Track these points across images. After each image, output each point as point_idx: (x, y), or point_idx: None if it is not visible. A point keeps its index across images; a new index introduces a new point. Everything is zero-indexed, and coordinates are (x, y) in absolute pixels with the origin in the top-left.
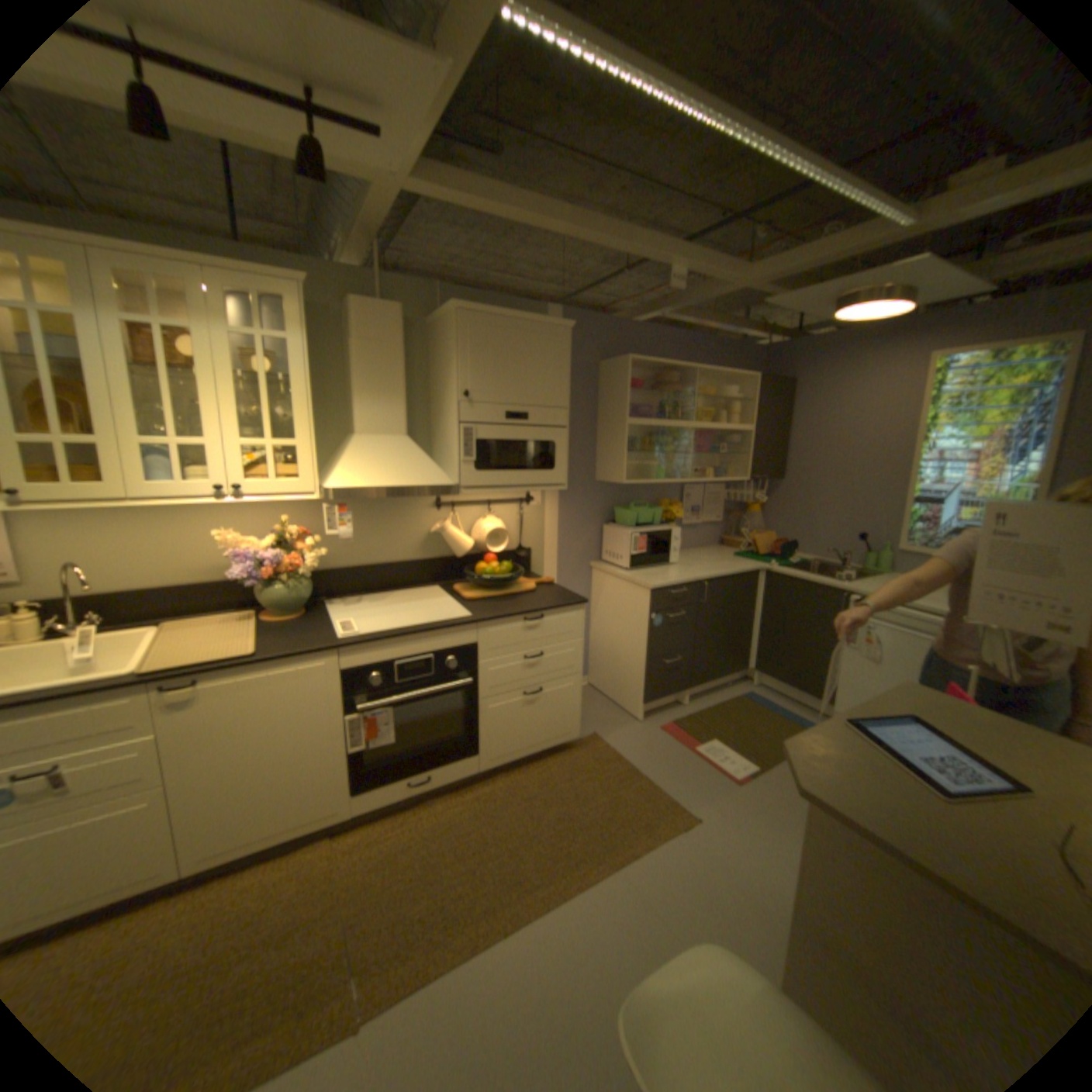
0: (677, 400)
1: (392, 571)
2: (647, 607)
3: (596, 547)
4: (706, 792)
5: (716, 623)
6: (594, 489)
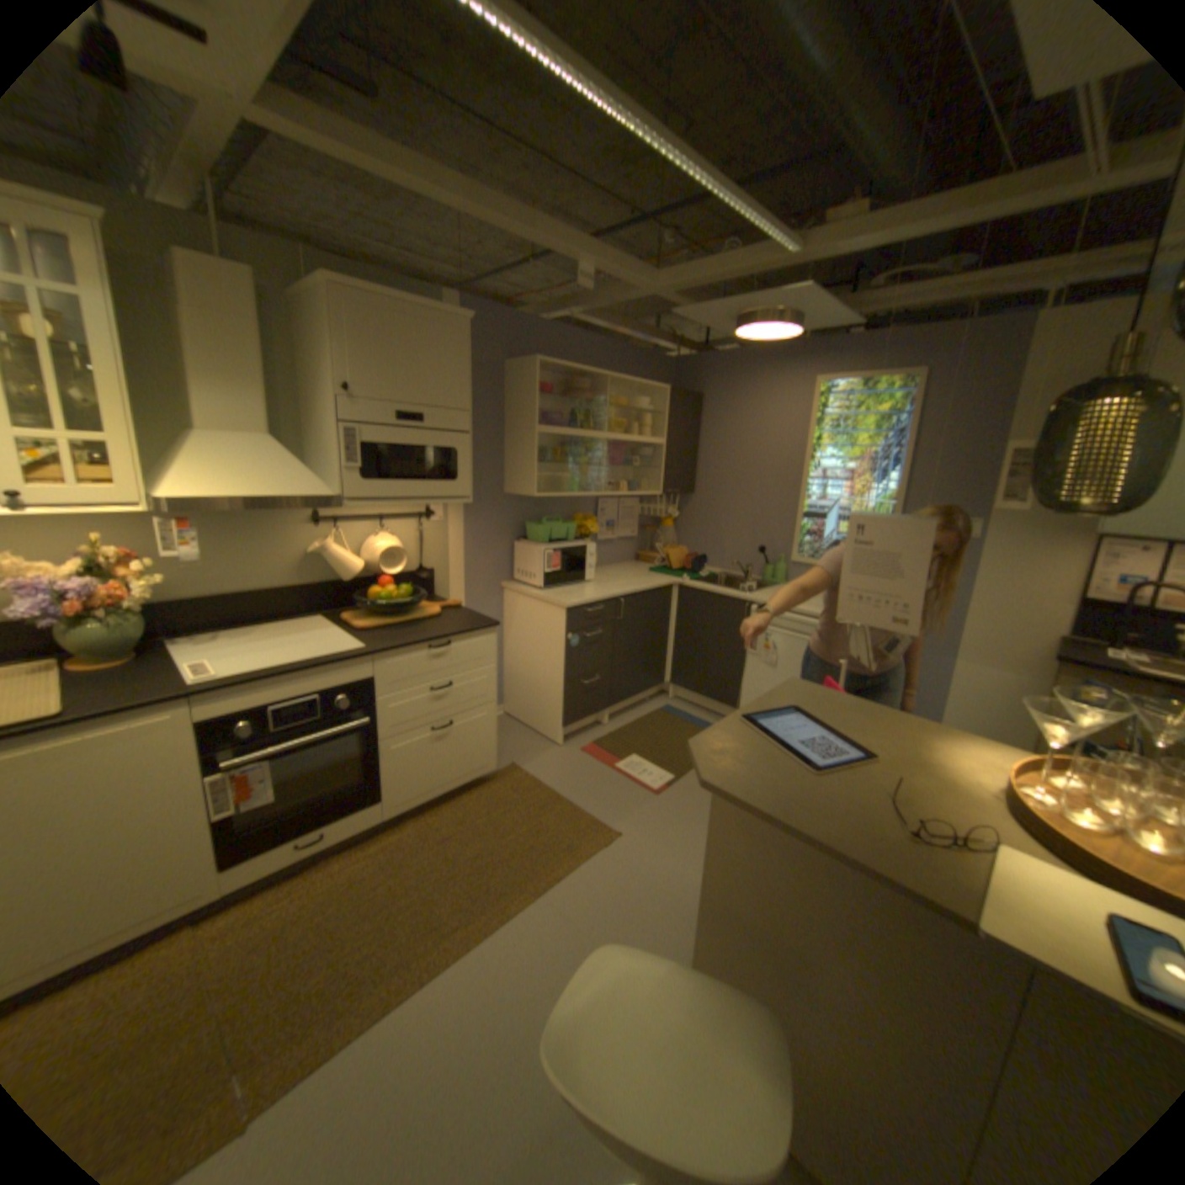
0: (589, 409)
1: (260, 601)
2: (563, 627)
3: (508, 567)
4: (626, 805)
5: (632, 640)
6: (504, 503)
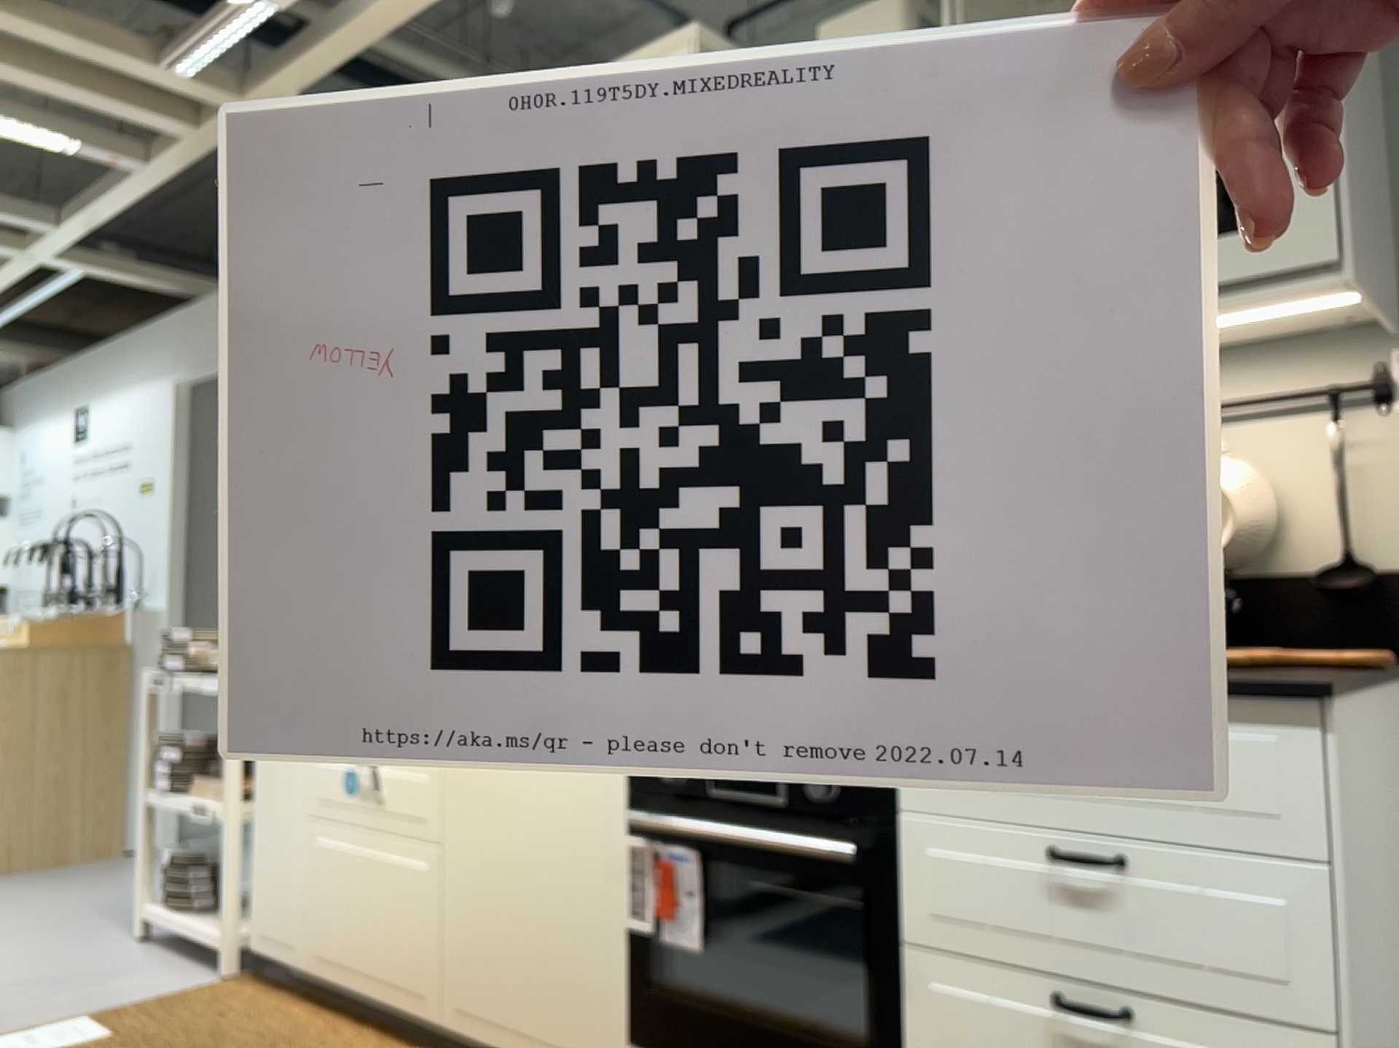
0: None
1: None
2: None
3: None
4: None
5: None
6: None
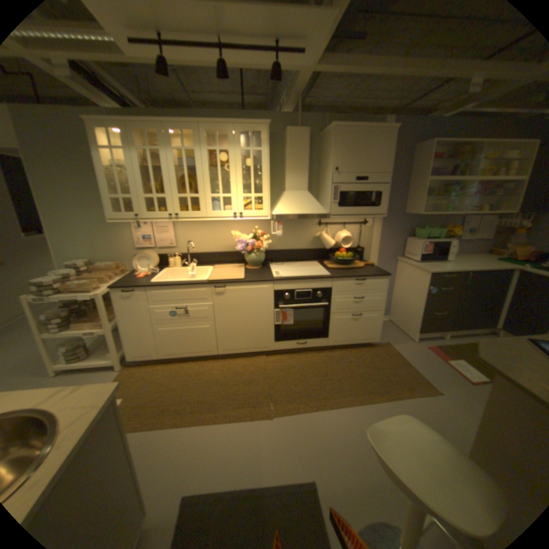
0: (468, 163)
1: (297, 253)
2: (428, 282)
3: (402, 249)
4: (451, 383)
5: (476, 297)
6: (405, 217)
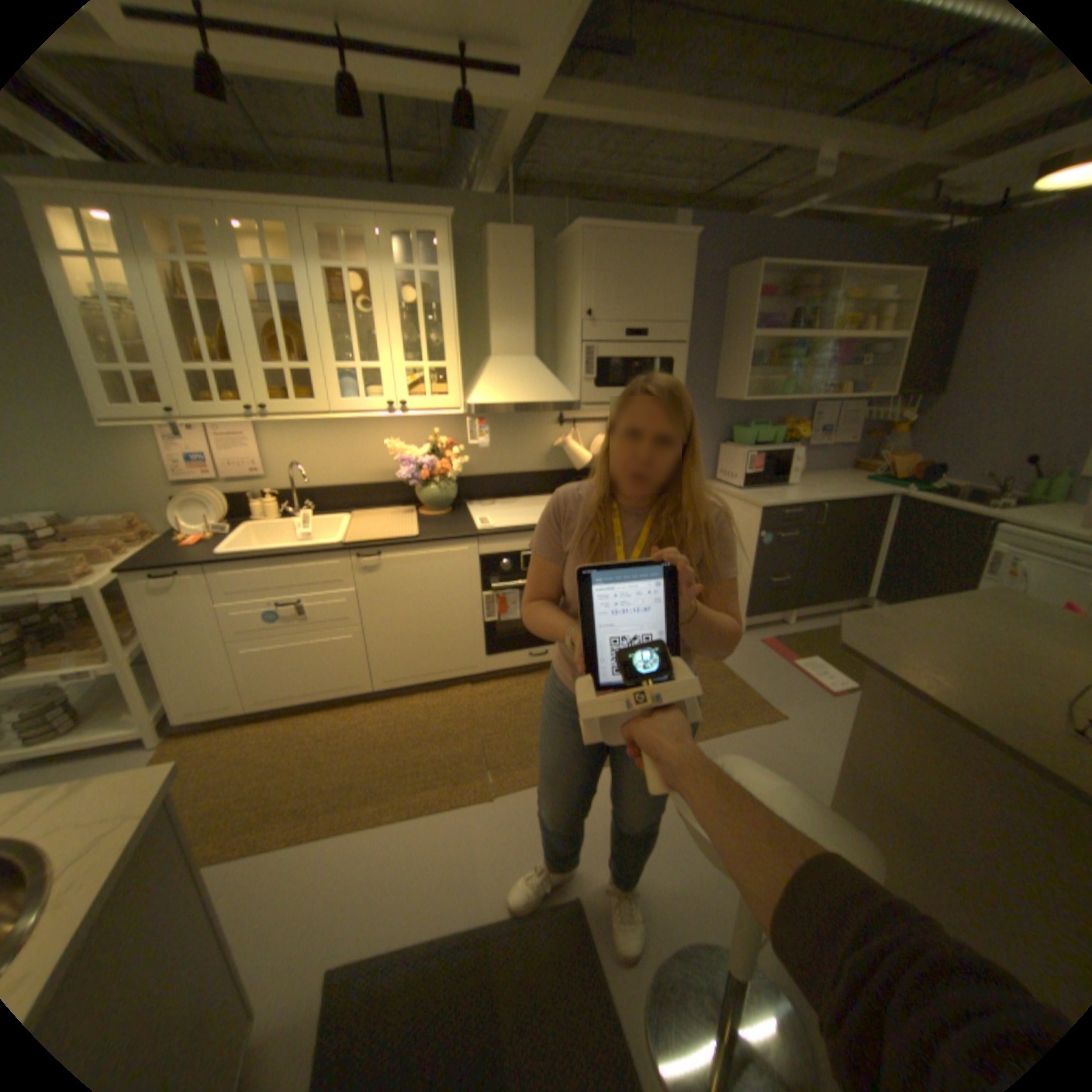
0: (817, 306)
1: (520, 481)
2: (757, 525)
3: (712, 467)
4: (799, 697)
5: (834, 547)
6: (714, 407)
